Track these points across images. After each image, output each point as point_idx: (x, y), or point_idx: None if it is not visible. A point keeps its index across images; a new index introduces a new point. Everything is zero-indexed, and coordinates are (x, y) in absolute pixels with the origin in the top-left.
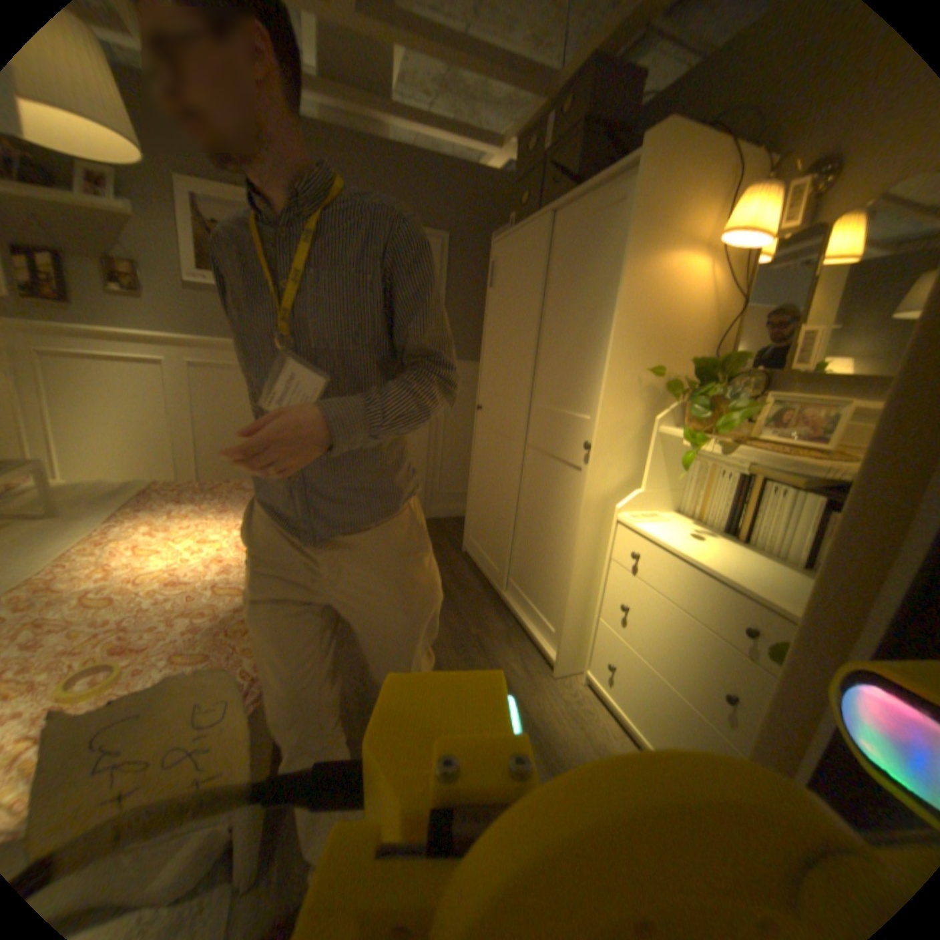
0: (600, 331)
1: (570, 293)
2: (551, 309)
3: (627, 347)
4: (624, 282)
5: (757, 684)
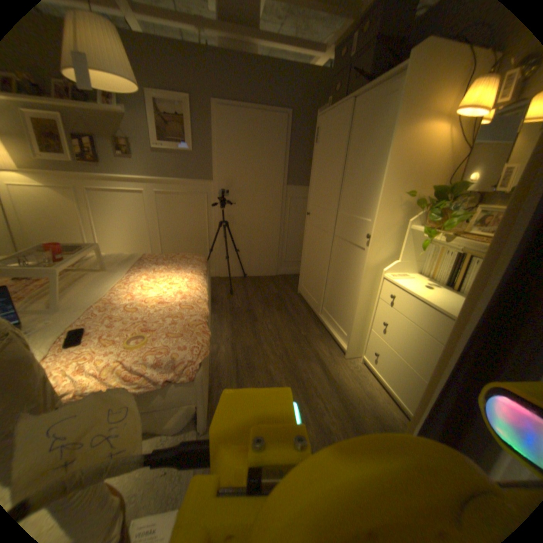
0: (379, 171)
1: (363, 148)
2: (351, 157)
3: (394, 180)
4: (394, 142)
5: None
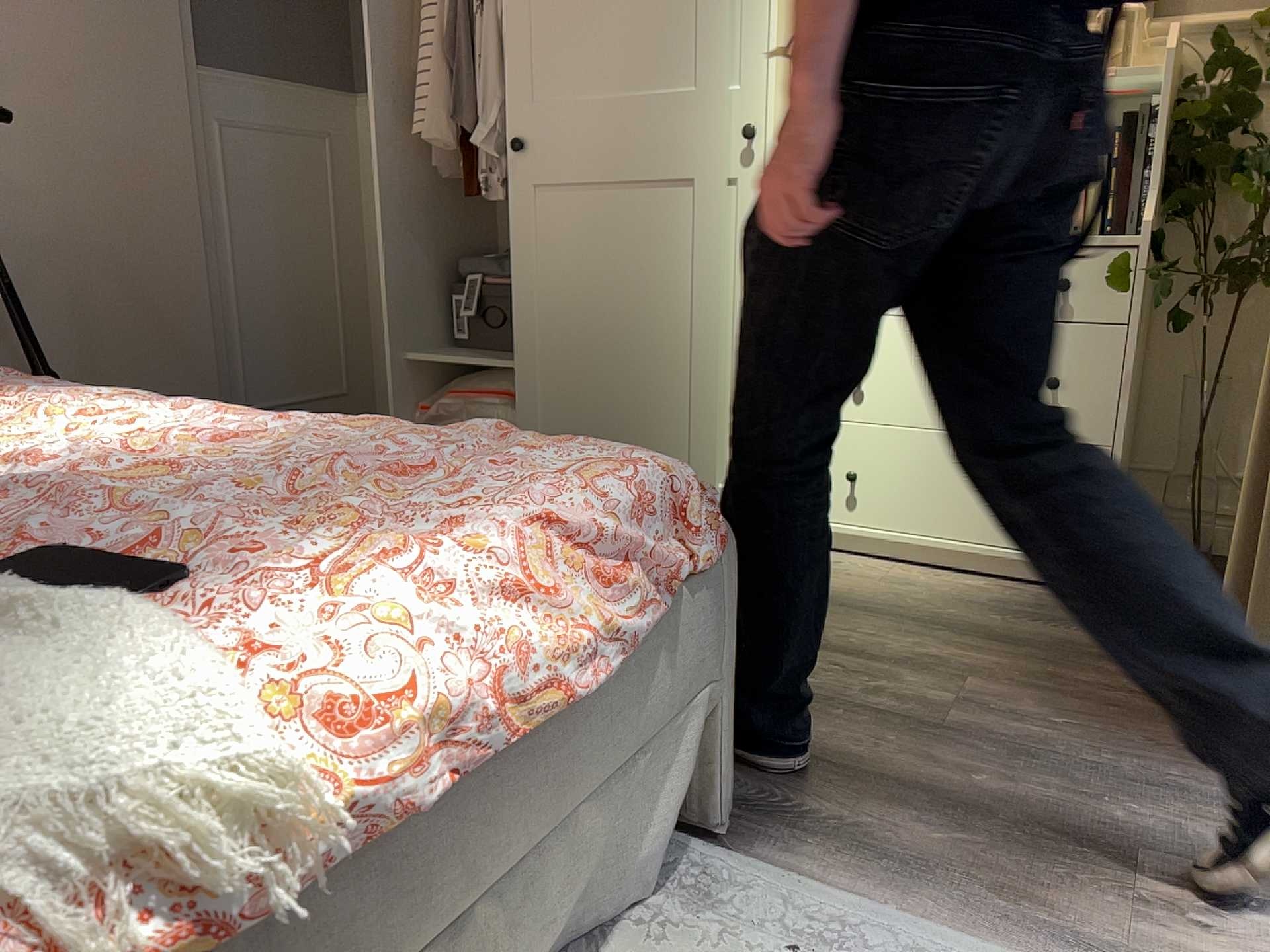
0: None
1: None
2: None
3: None
4: None
5: (1079, 349)
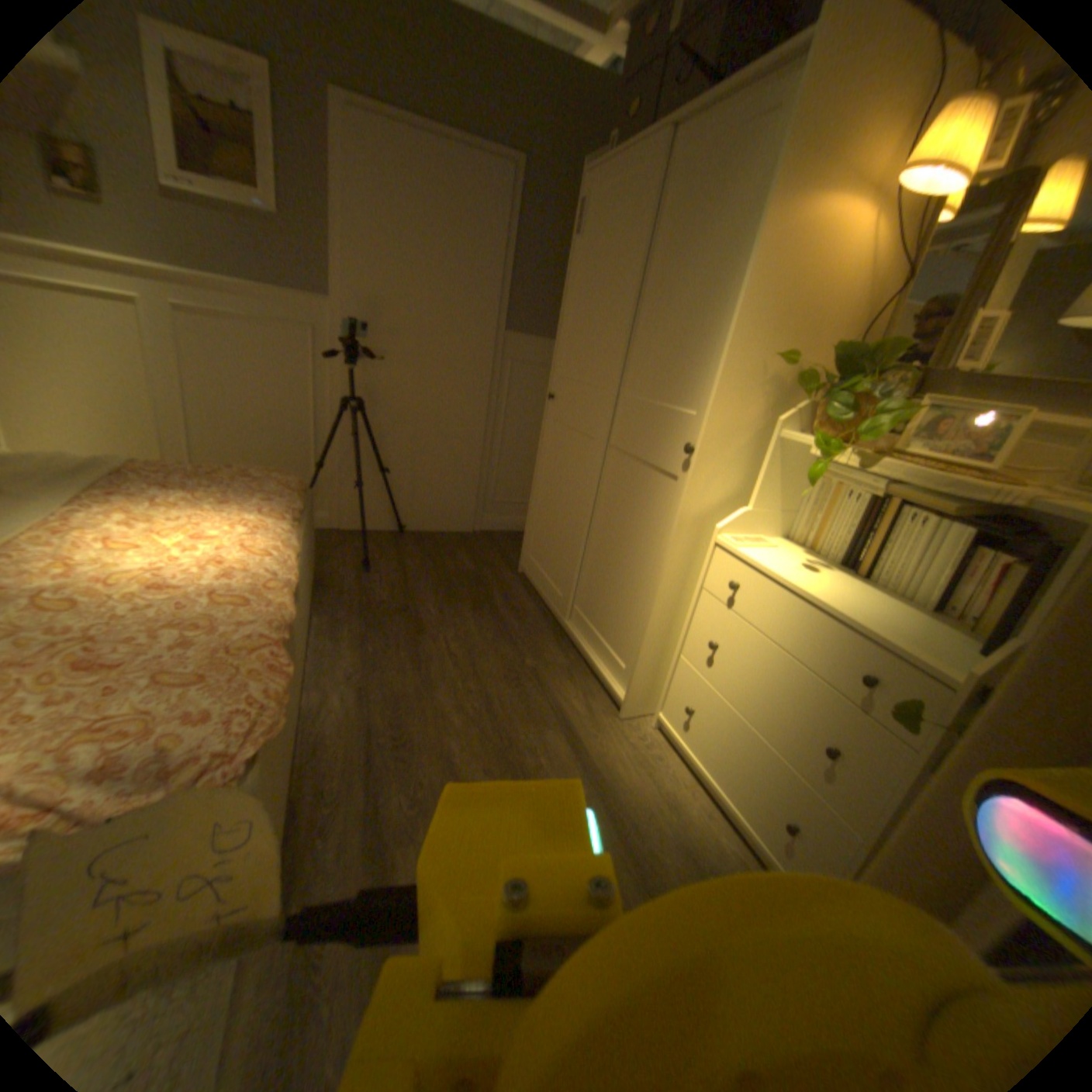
0: (721, 298)
1: (685, 245)
2: (658, 267)
3: (755, 320)
4: (764, 229)
5: (866, 740)
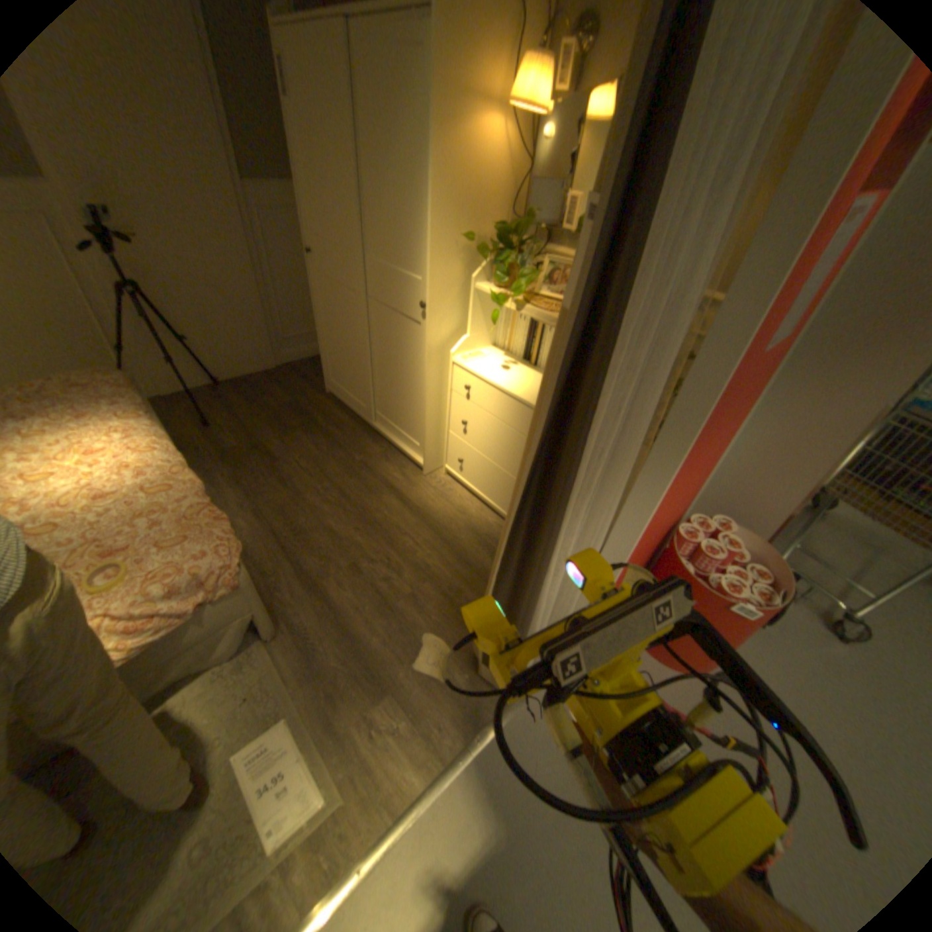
0: (419, 195)
1: (384, 141)
2: (367, 153)
3: (443, 216)
4: (434, 150)
5: None
